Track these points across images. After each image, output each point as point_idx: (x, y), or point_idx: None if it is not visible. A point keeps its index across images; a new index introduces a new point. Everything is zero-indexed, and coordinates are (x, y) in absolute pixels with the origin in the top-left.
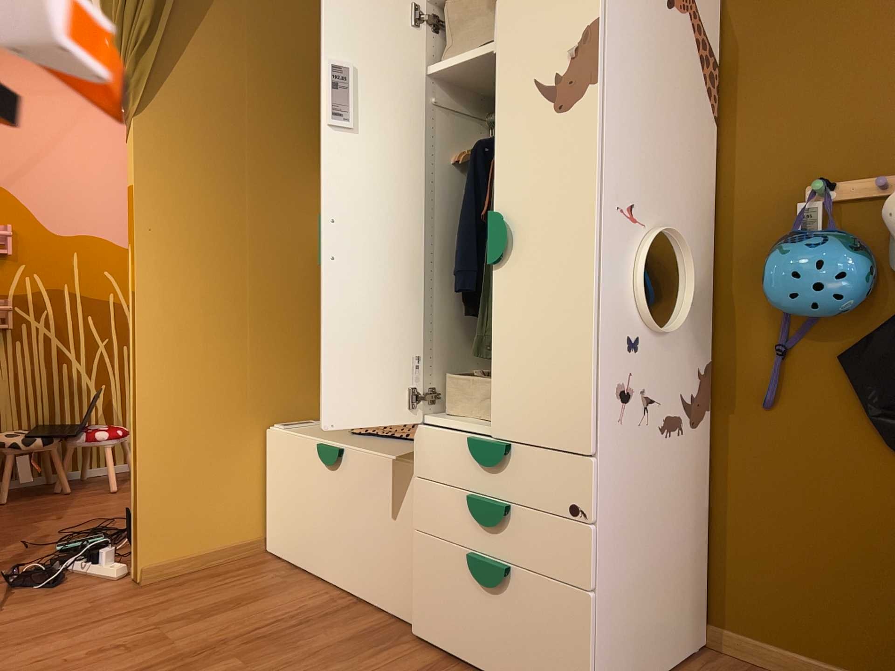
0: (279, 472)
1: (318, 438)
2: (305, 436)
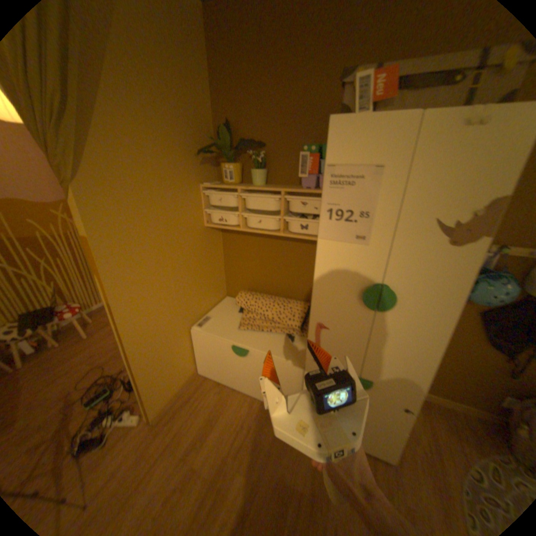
0: (203, 348)
1: (227, 338)
2: (218, 336)
